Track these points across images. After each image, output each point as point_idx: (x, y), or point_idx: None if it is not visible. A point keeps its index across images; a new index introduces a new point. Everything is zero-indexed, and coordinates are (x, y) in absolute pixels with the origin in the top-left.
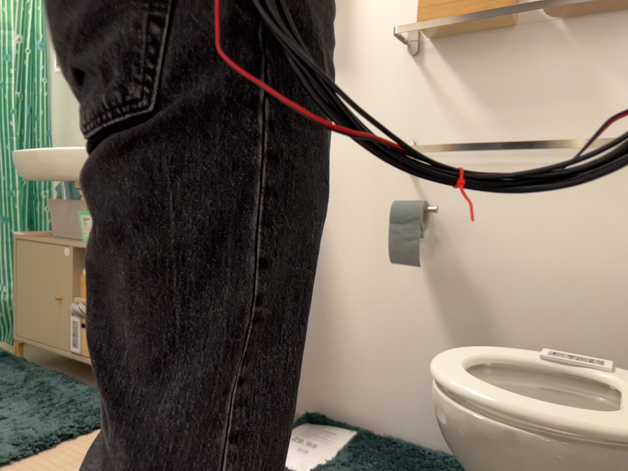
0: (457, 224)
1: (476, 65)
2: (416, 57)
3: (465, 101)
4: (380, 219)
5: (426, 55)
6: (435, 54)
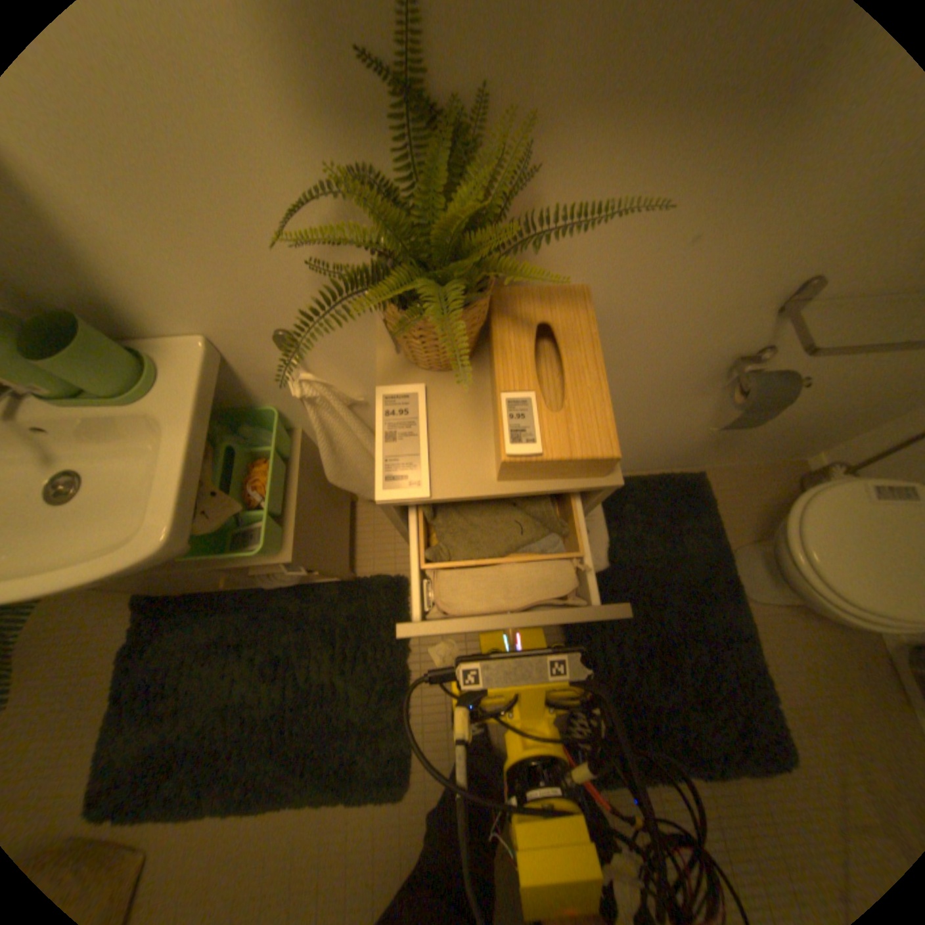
0: (799, 361)
1: None
2: None
3: None
4: (690, 369)
5: None
6: None
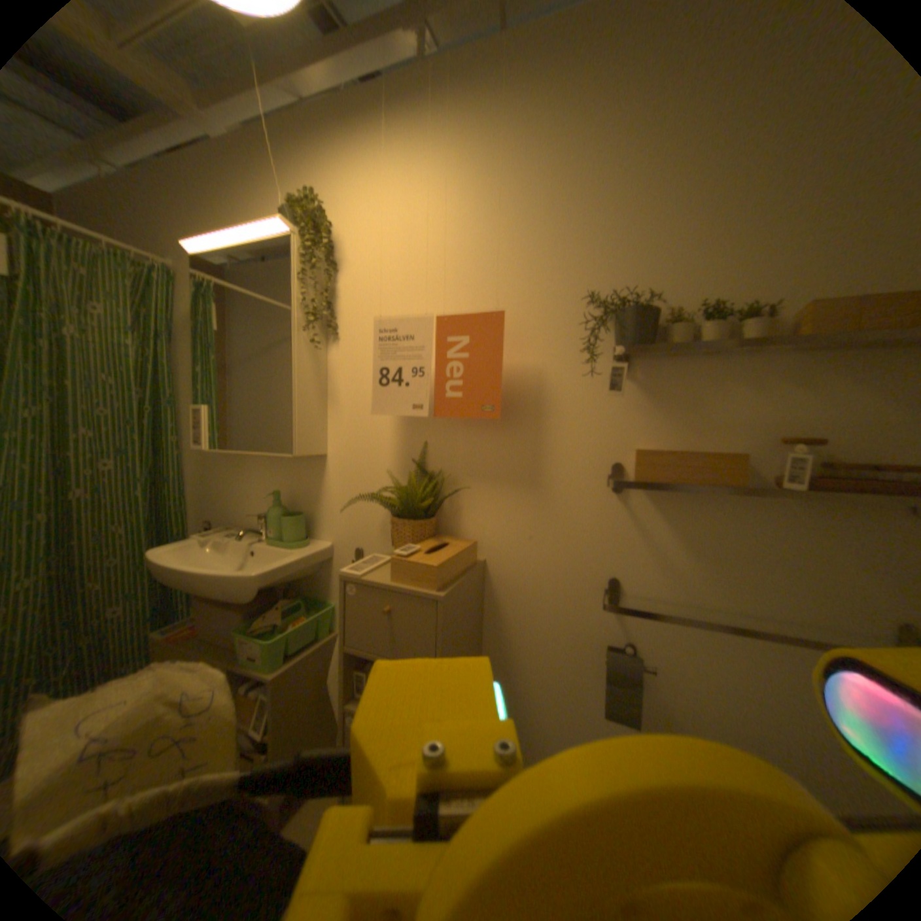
0: (673, 675)
1: (697, 514)
2: (624, 492)
3: (682, 550)
4: (582, 654)
5: (637, 493)
6: (647, 493)
